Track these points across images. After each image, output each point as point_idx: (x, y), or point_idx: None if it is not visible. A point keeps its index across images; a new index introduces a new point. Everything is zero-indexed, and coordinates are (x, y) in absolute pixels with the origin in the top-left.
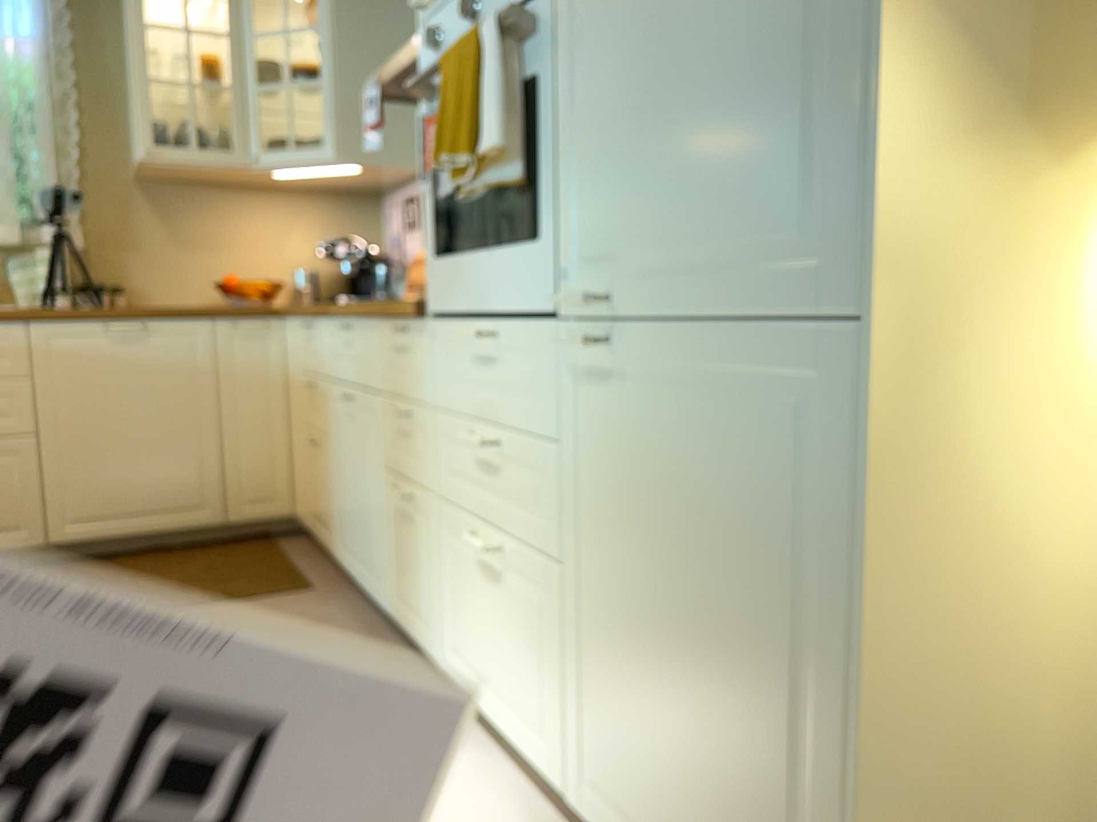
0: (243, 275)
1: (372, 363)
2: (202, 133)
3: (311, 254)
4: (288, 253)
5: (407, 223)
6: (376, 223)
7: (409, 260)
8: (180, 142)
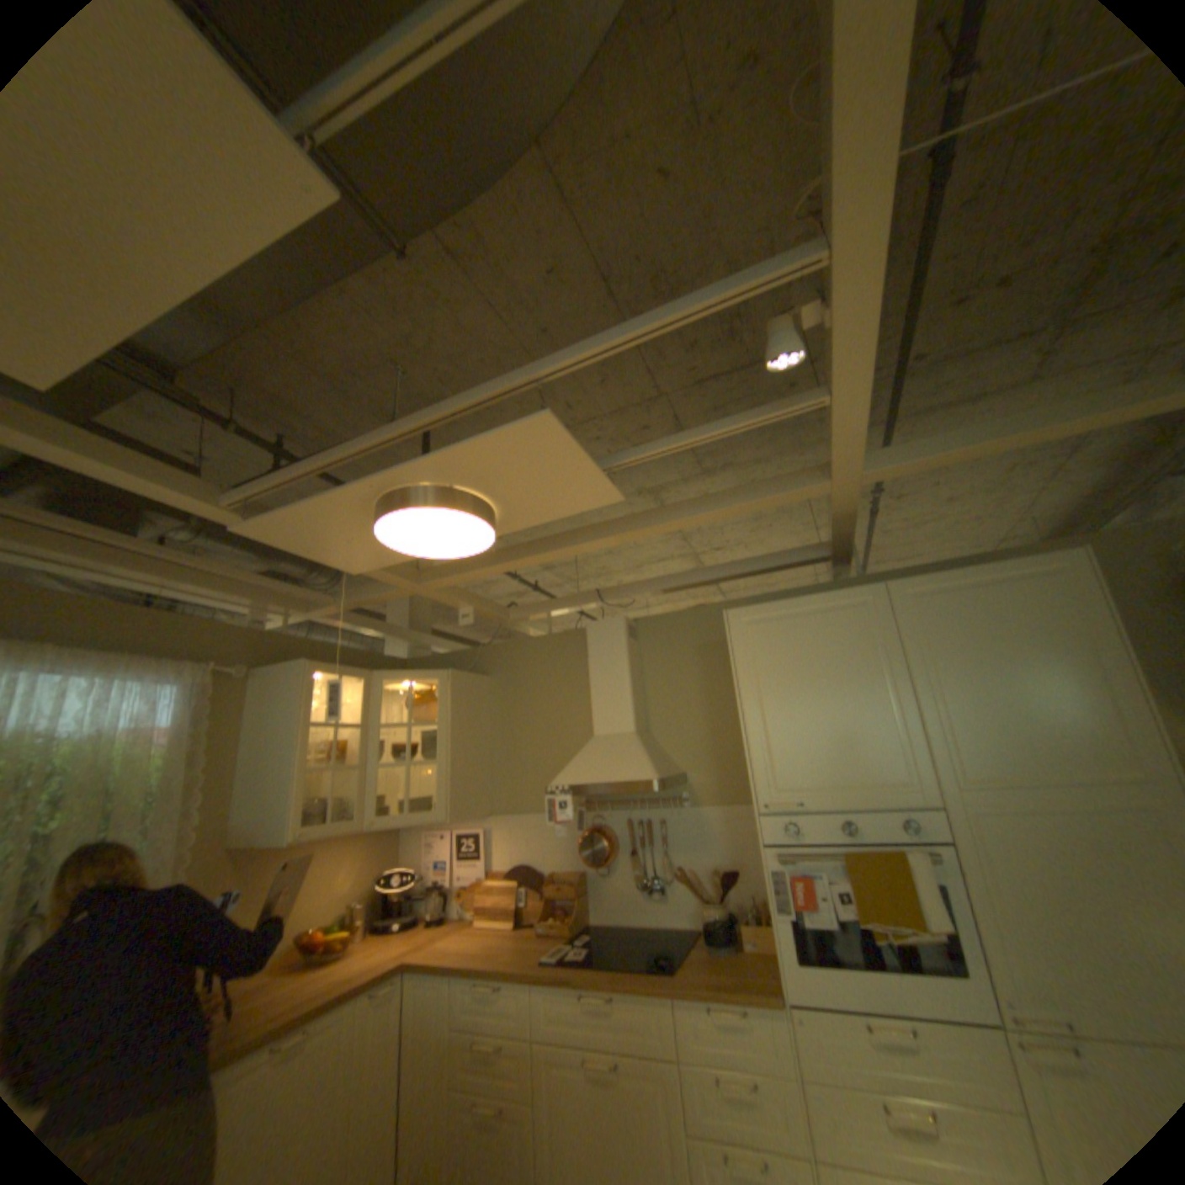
0: (300, 926)
1: (659, 1037)
2: (329, 810)
3: (351, 888)
4: (336, 893)
5: (460, 857)
6: (394, 848)
7: (458, 886)
8: (310, 820)
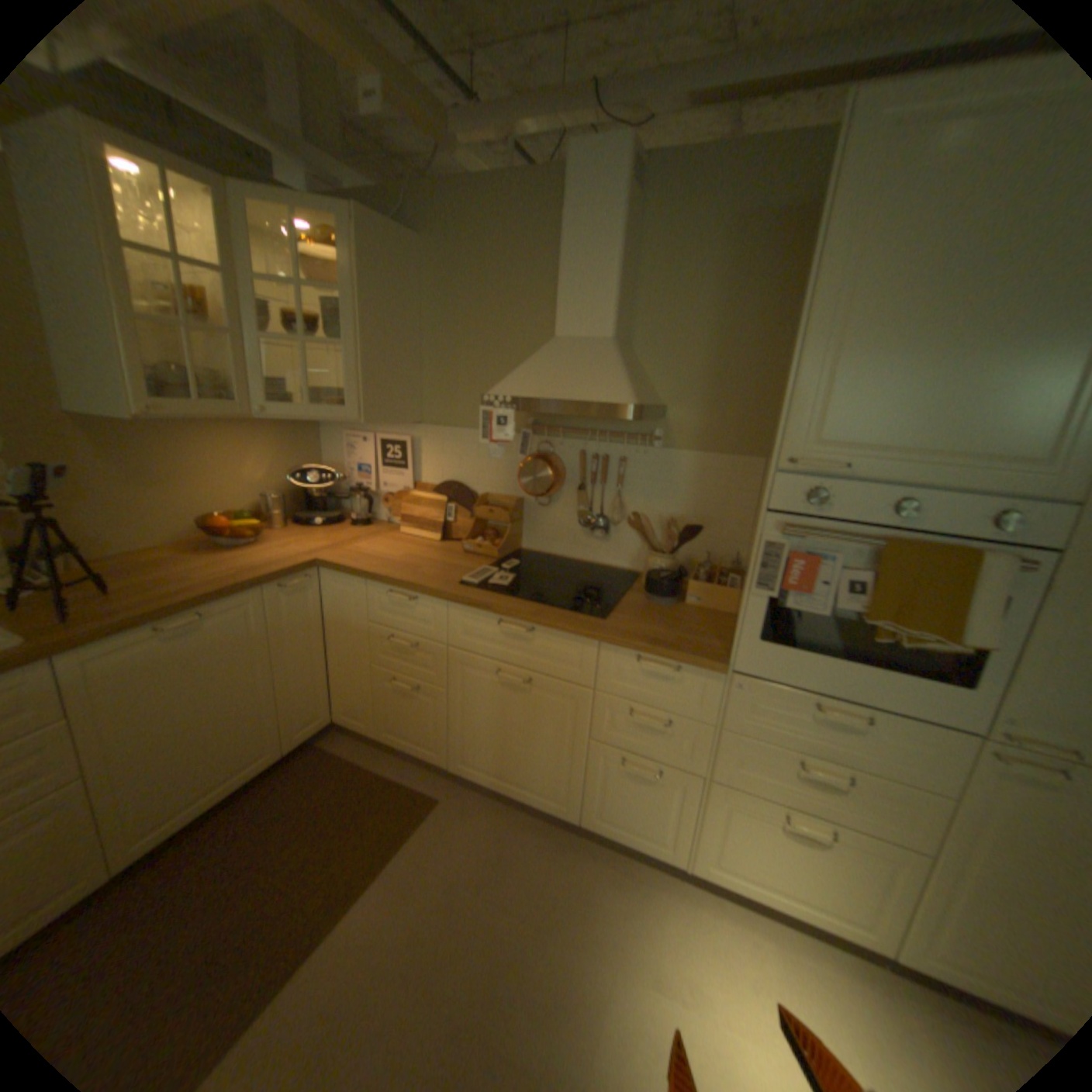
0: (206, 505)
1: (579, 665)
2: (195, 381)
3: (266, 476)
4: (246, 478)
5: (386, 462)
6: (315, 442)
7: (386, 490)
8: (168, 389)
